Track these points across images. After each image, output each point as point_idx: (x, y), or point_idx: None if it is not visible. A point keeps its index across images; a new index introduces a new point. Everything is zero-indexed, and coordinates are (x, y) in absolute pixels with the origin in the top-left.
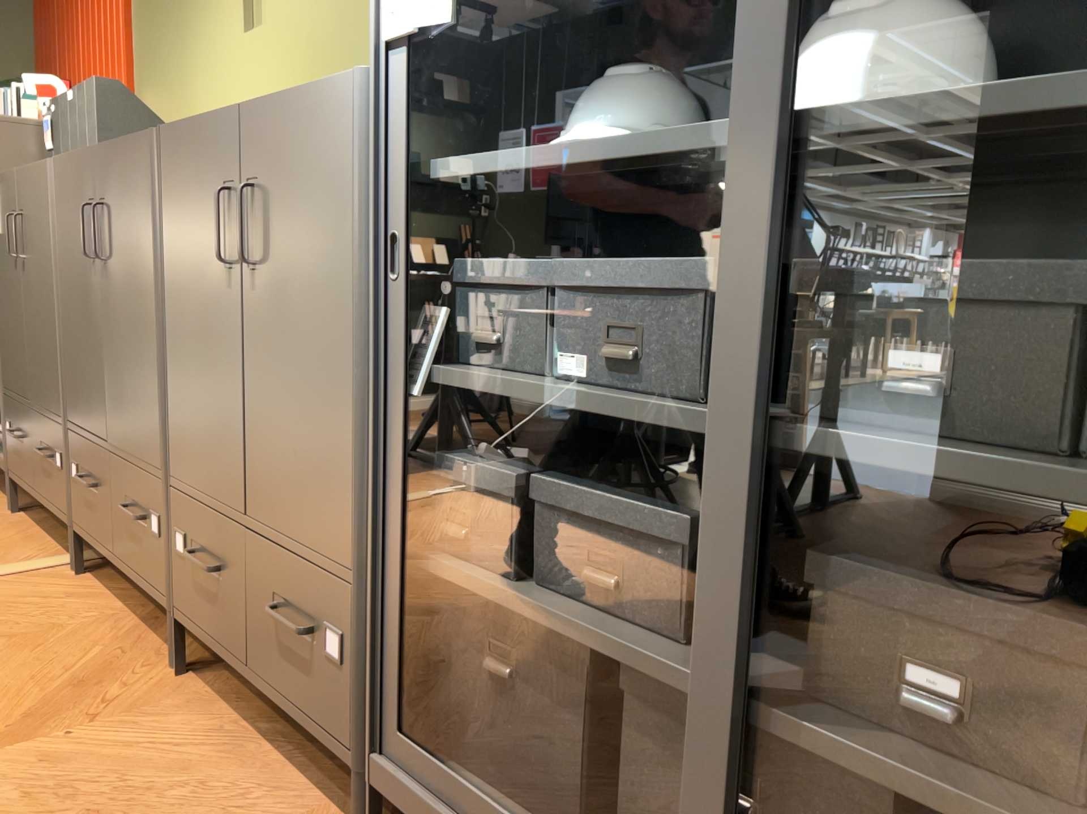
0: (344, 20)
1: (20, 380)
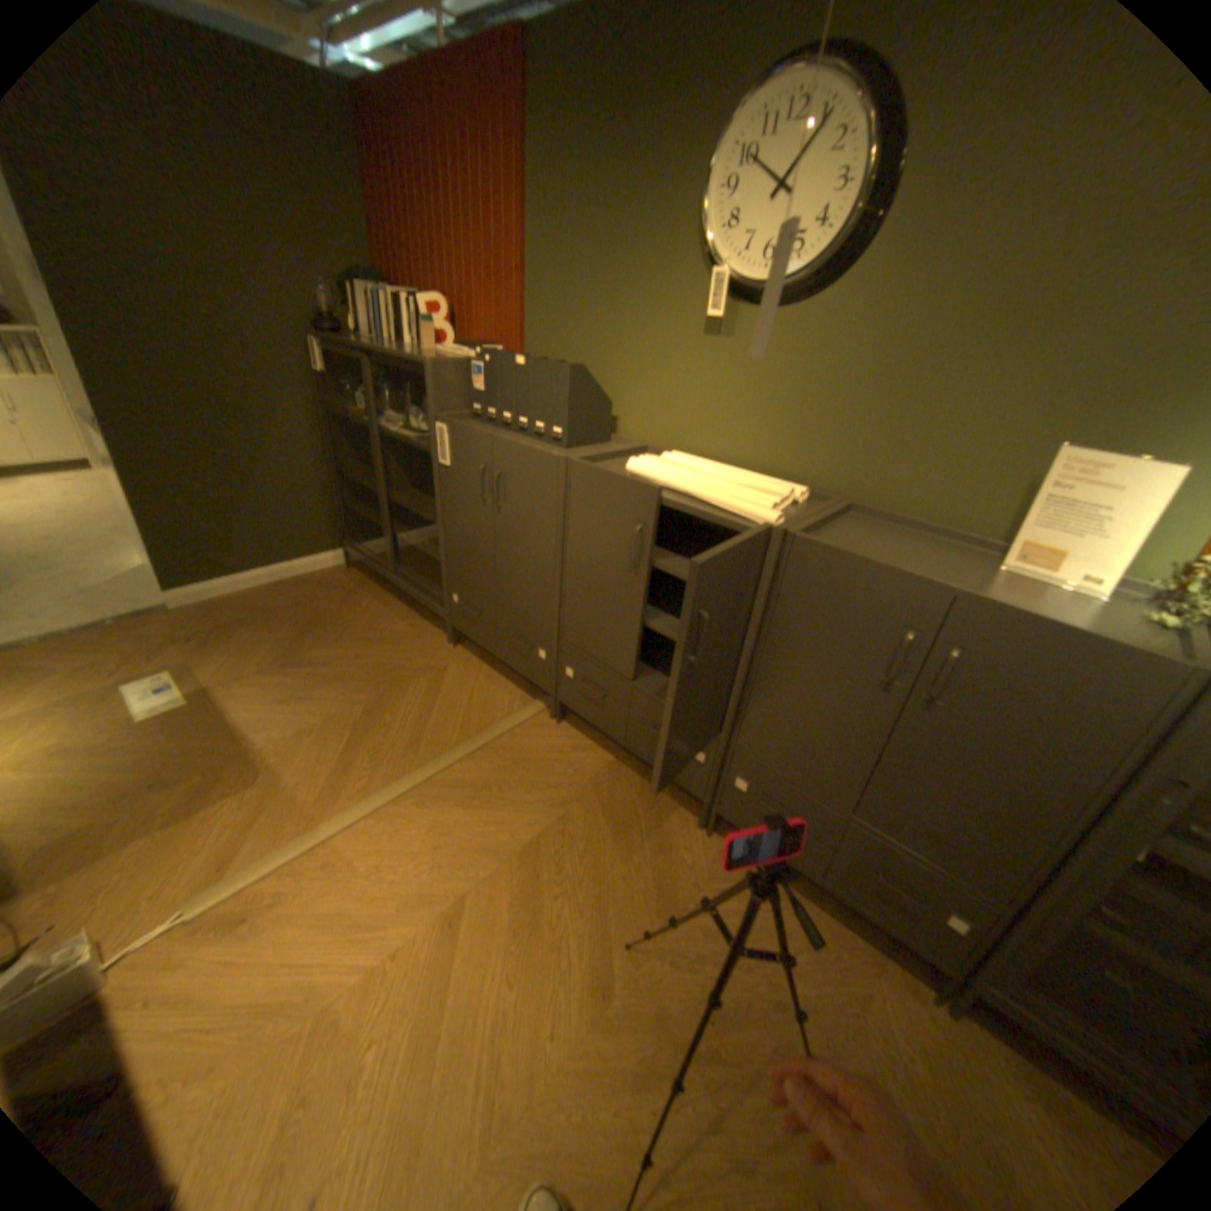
0: (862, 379)
1: (481, 579)
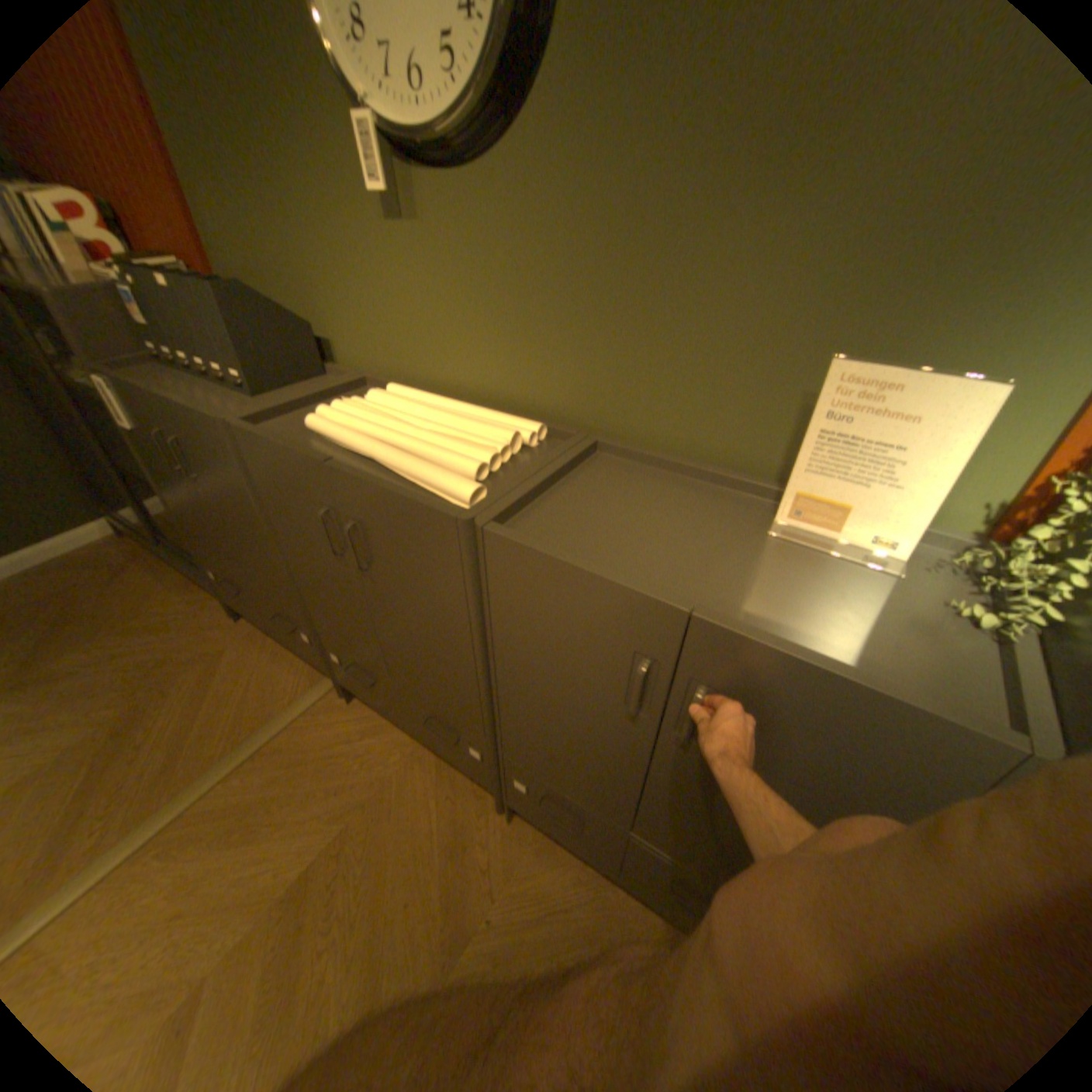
0: (581, 266)
1: (224, 556)
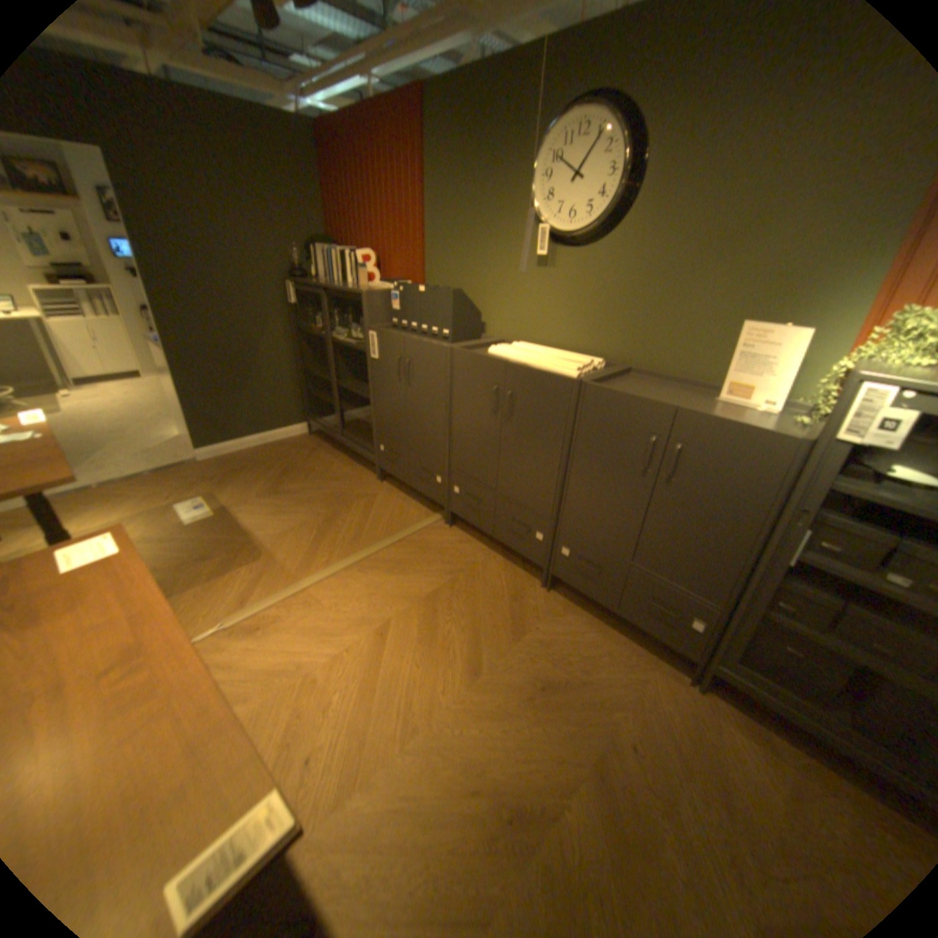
0: (633, 289)
1: (398, 432)
